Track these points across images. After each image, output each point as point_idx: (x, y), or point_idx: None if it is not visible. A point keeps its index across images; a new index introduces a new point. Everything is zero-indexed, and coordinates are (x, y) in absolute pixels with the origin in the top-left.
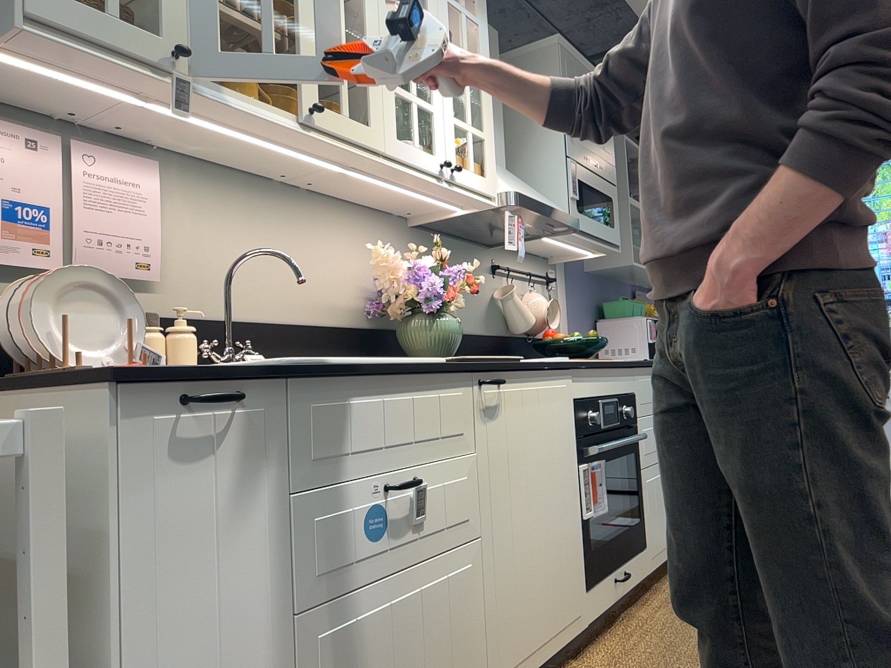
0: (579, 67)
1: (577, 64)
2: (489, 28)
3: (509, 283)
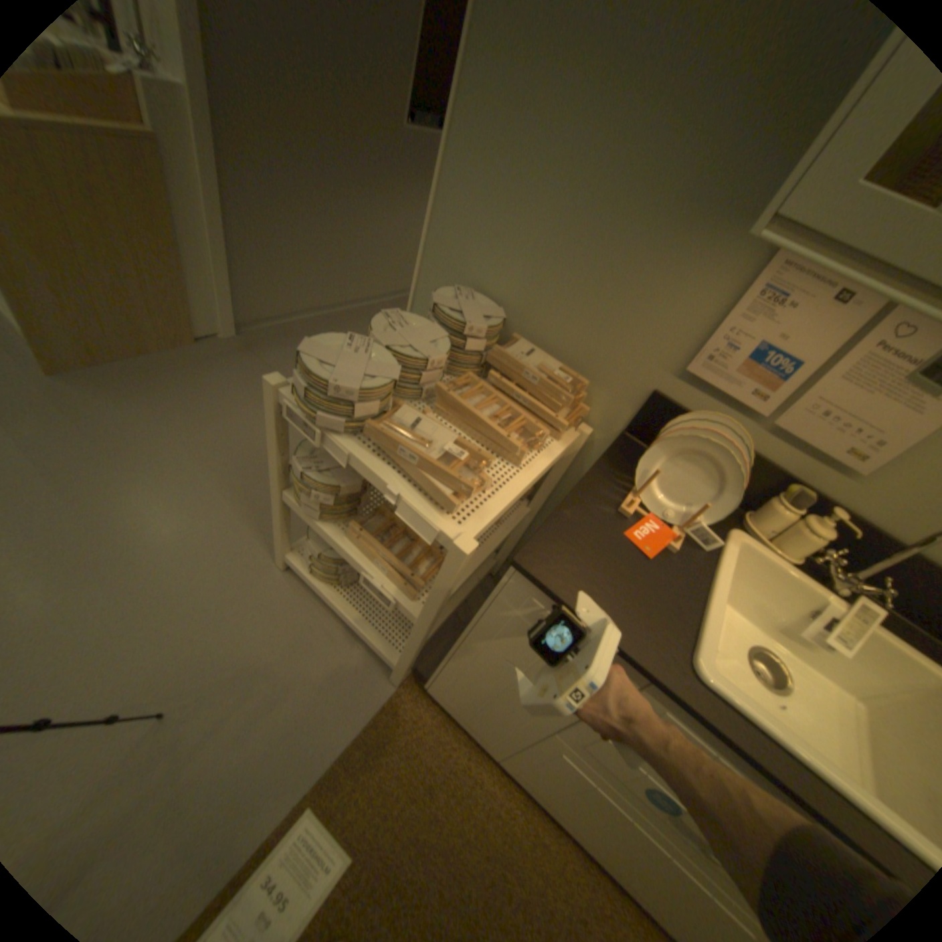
0: None
1: None
2: None
3: None
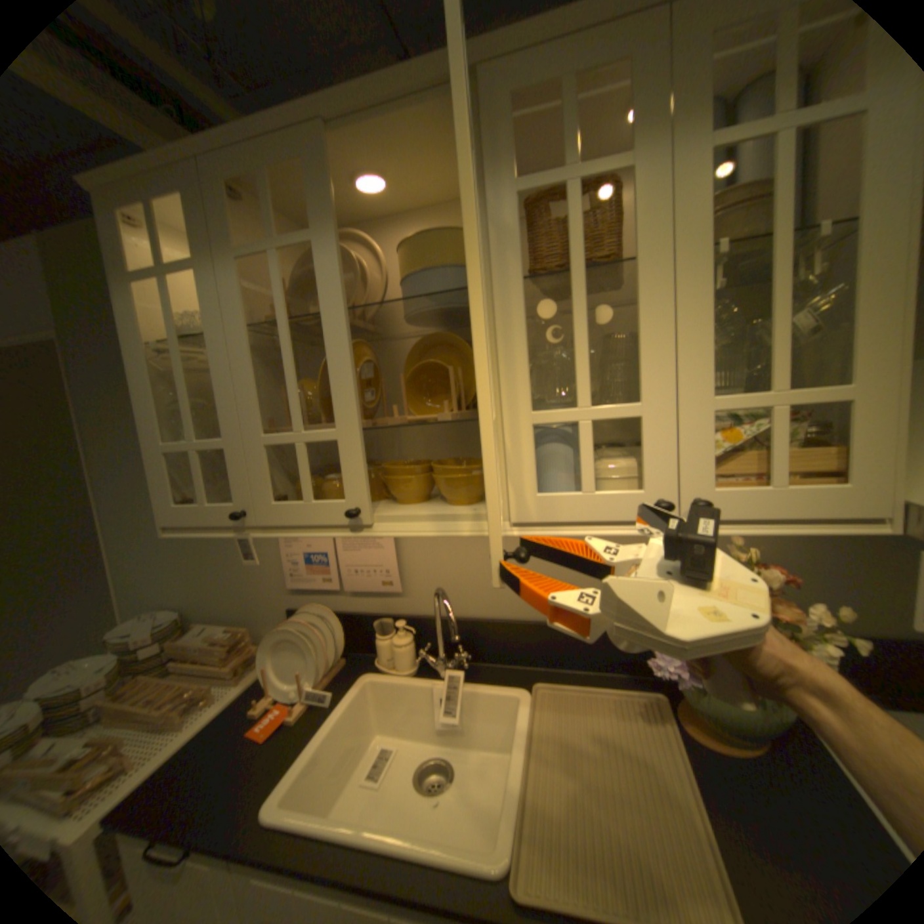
0: None
1: None
2: None
3: None
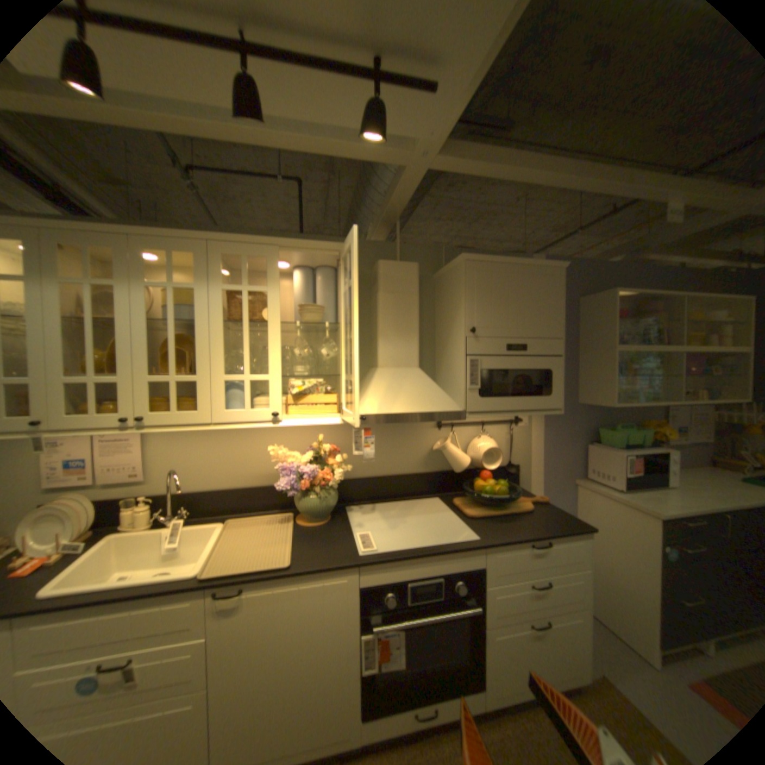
0: (501, 267)
1: (495, 266)
2: (402, 264)
3: (456, 431)
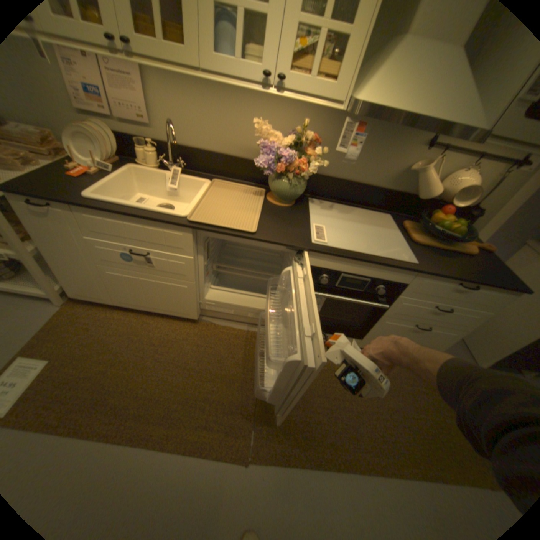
0: None
1: None
2: None
3: (447, 155)
